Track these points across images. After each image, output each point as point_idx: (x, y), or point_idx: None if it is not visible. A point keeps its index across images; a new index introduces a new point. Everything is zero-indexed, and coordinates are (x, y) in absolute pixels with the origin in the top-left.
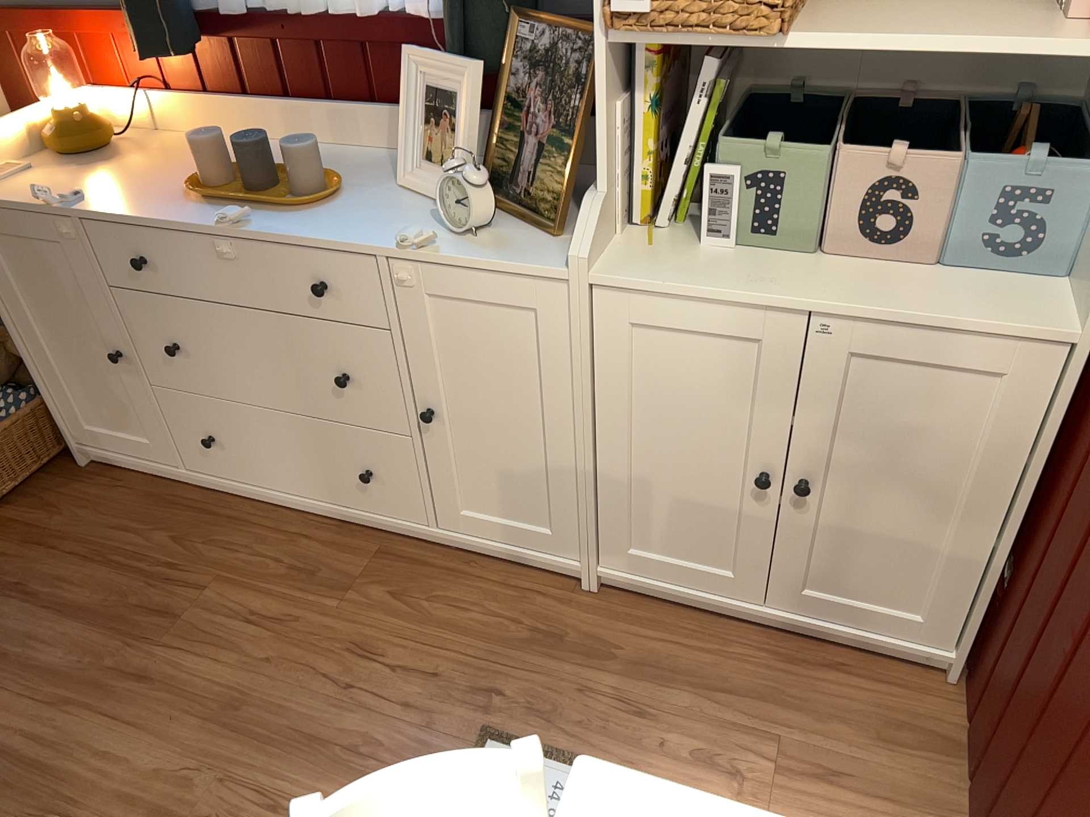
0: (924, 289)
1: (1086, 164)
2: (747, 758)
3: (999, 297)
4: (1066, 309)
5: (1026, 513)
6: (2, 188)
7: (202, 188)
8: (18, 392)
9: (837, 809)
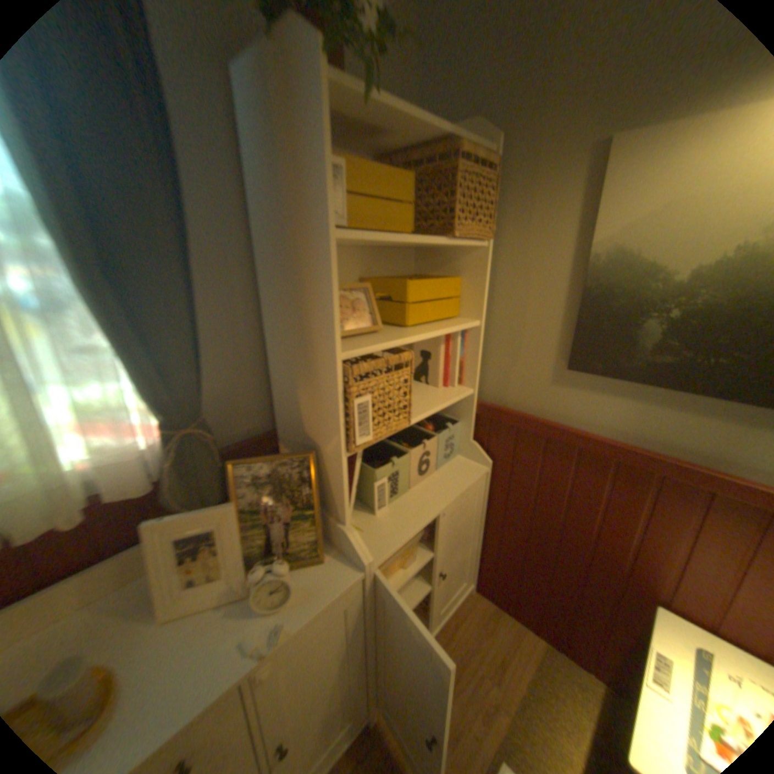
0: (447, 478)
1: (455, 419)
2: (493, 697)
3: (459, 467)
4: (477, 461)
5: (486, 523)
6: None
7: None
8: None
9: (521, 673)
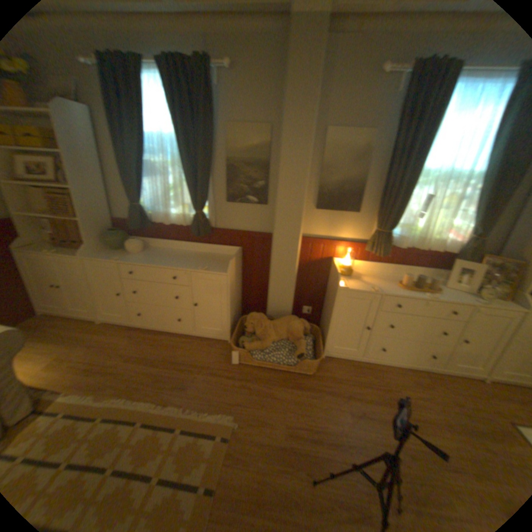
0: None
1: None
2: None
3: None
4: None
5: None
6: (347, 285)
7: (405, 286)
8: (306, 338)
9: None
